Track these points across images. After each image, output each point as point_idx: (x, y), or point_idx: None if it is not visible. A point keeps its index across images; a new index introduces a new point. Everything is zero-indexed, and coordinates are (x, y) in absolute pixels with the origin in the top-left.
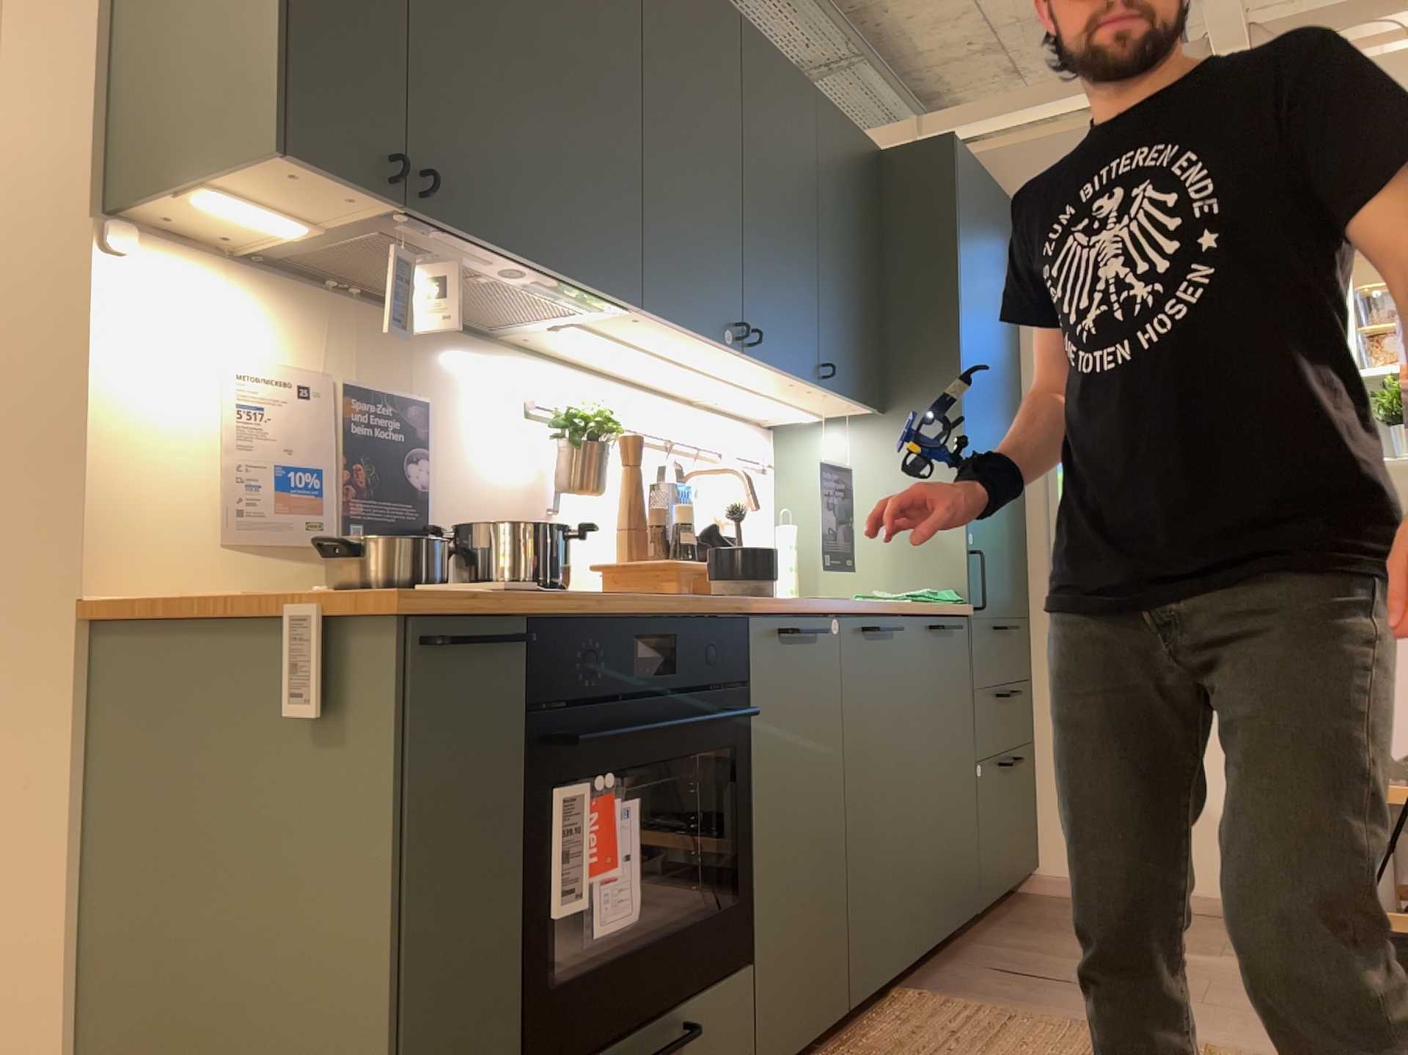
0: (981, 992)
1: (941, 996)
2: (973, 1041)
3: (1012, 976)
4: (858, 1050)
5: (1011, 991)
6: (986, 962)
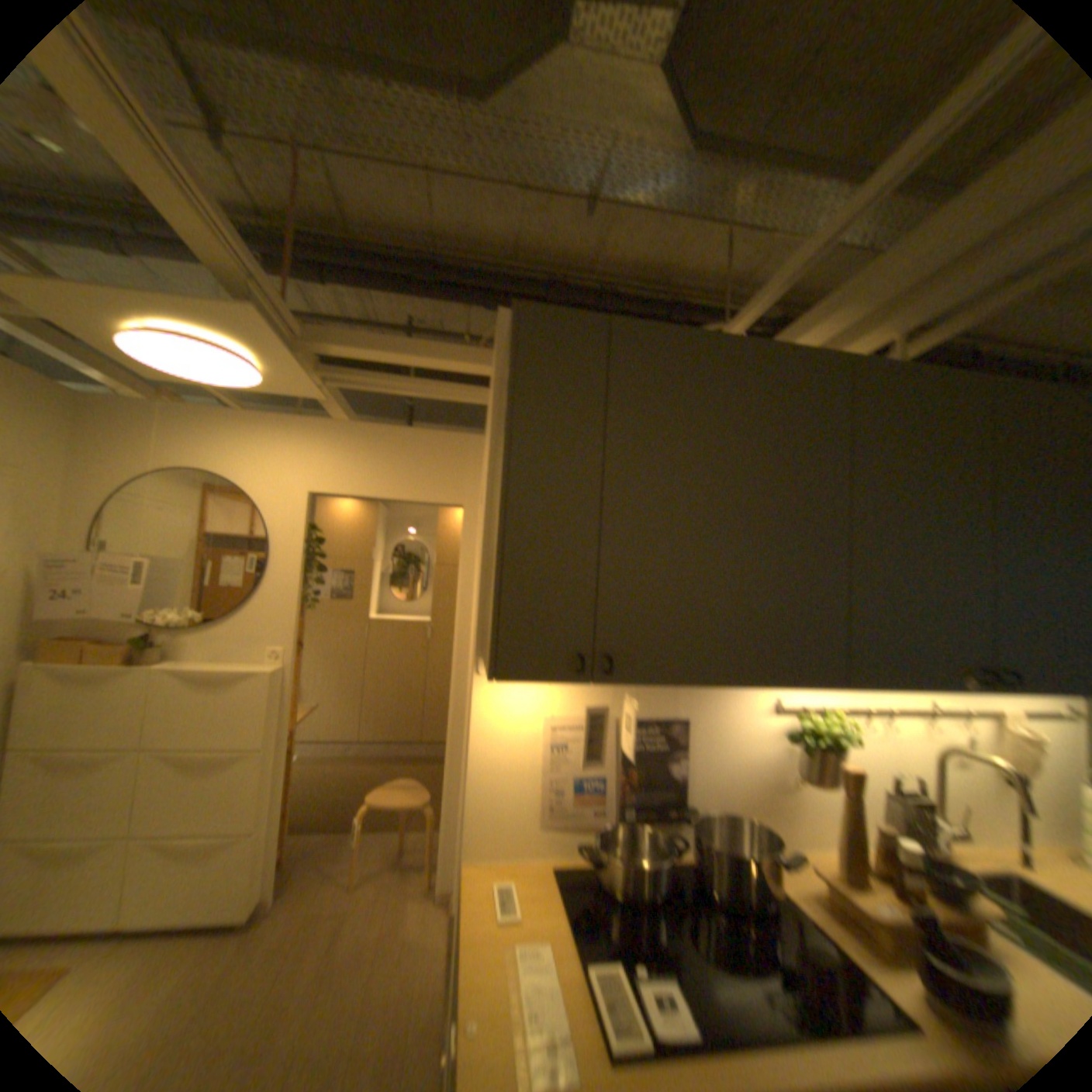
0: None
1: None
2: None
3: None
4: None
5: None
6: None
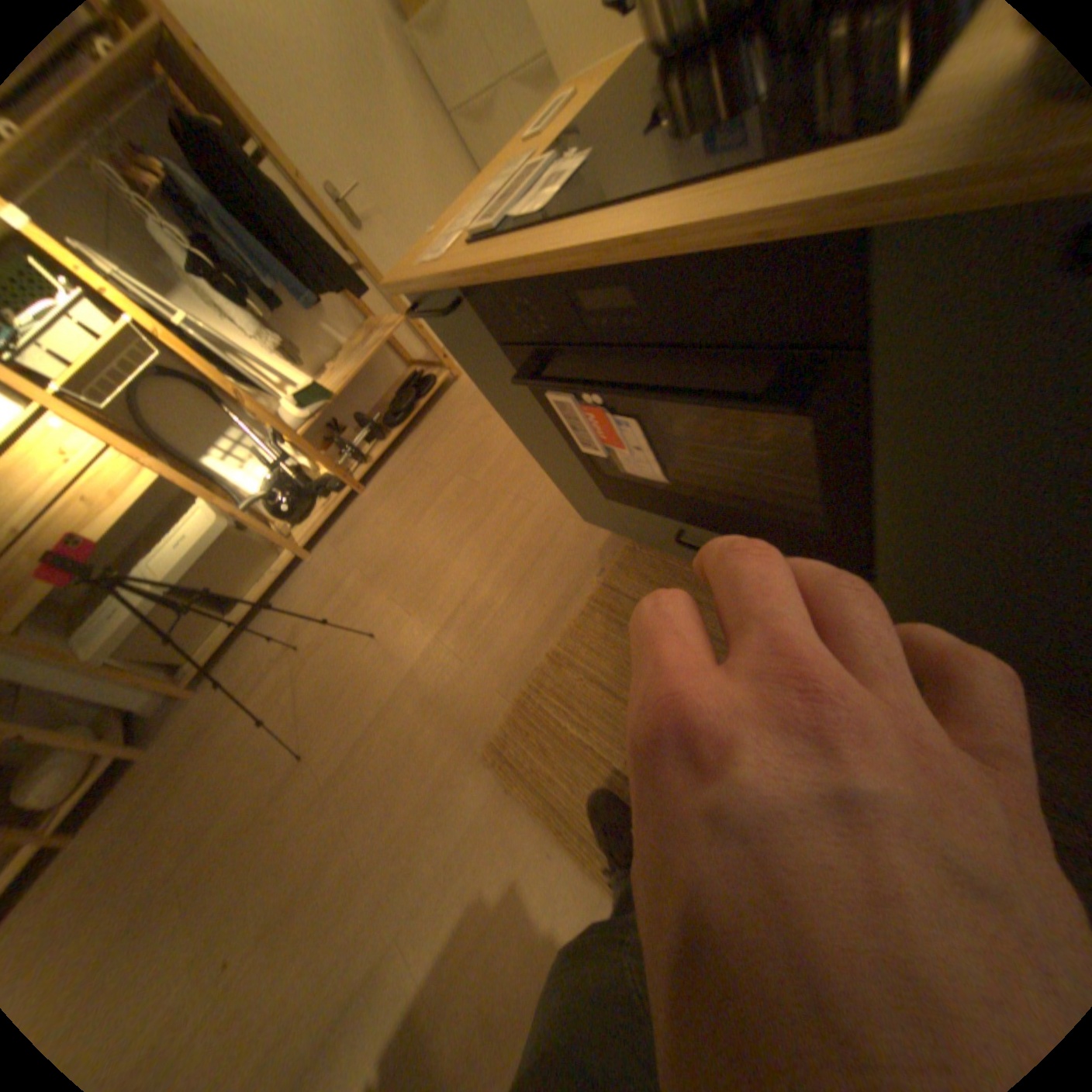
0: None
1: None
2: None
3: None
4: None
5: None
6: None
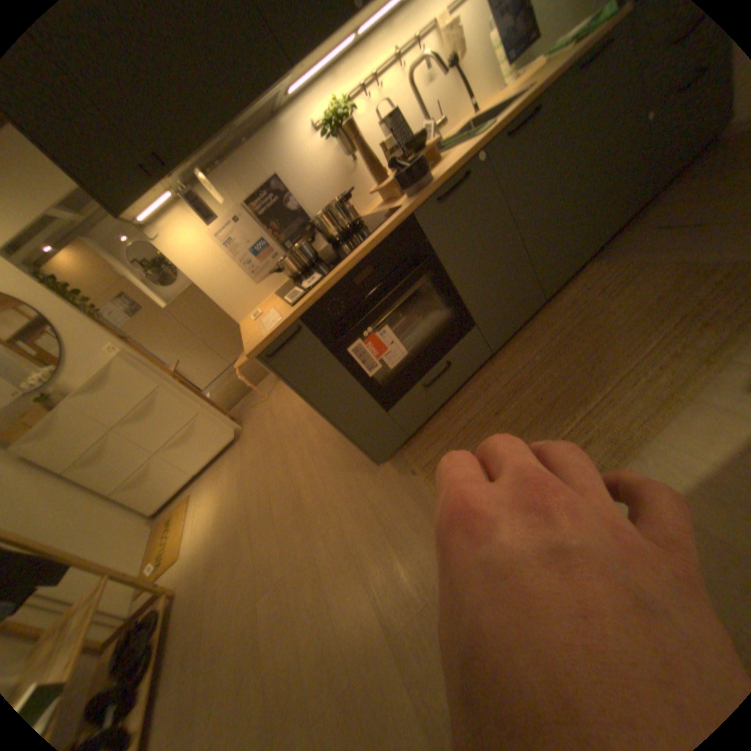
0: (636, 250)
1: (612, 260)
2: (610, 292)
3: (662, 230)
4: (553, 309)
5: (654, 244)
6: (652, 223)
